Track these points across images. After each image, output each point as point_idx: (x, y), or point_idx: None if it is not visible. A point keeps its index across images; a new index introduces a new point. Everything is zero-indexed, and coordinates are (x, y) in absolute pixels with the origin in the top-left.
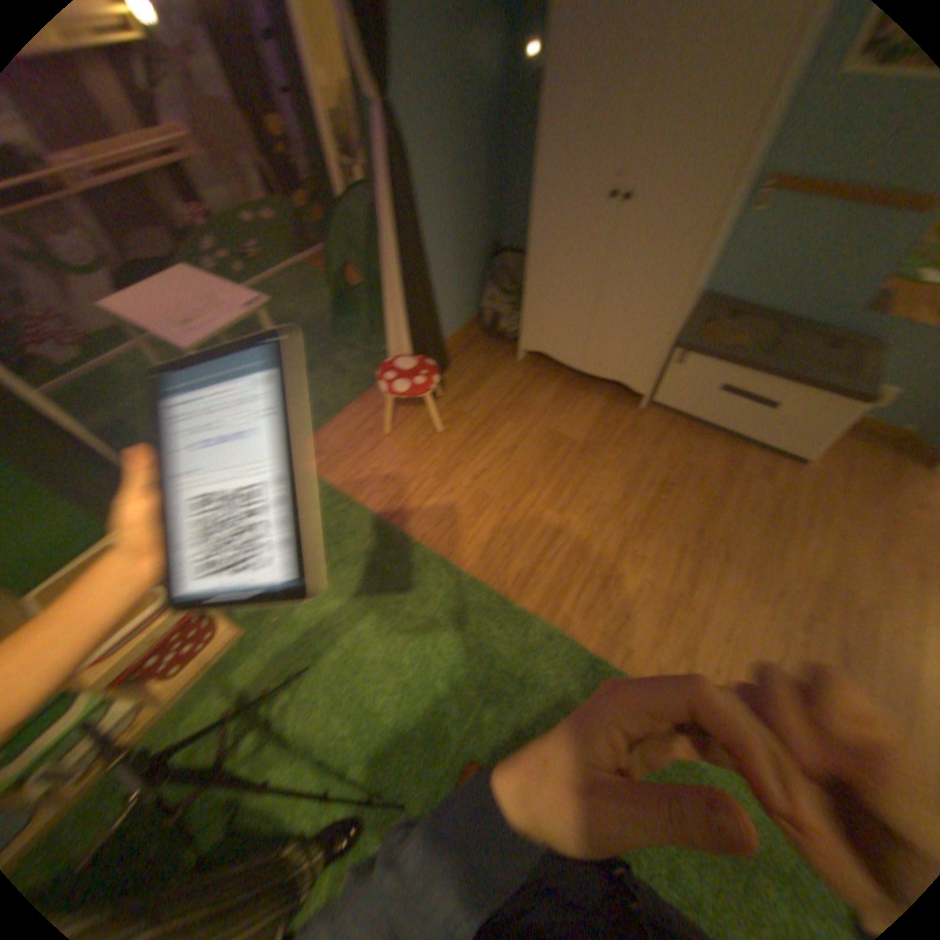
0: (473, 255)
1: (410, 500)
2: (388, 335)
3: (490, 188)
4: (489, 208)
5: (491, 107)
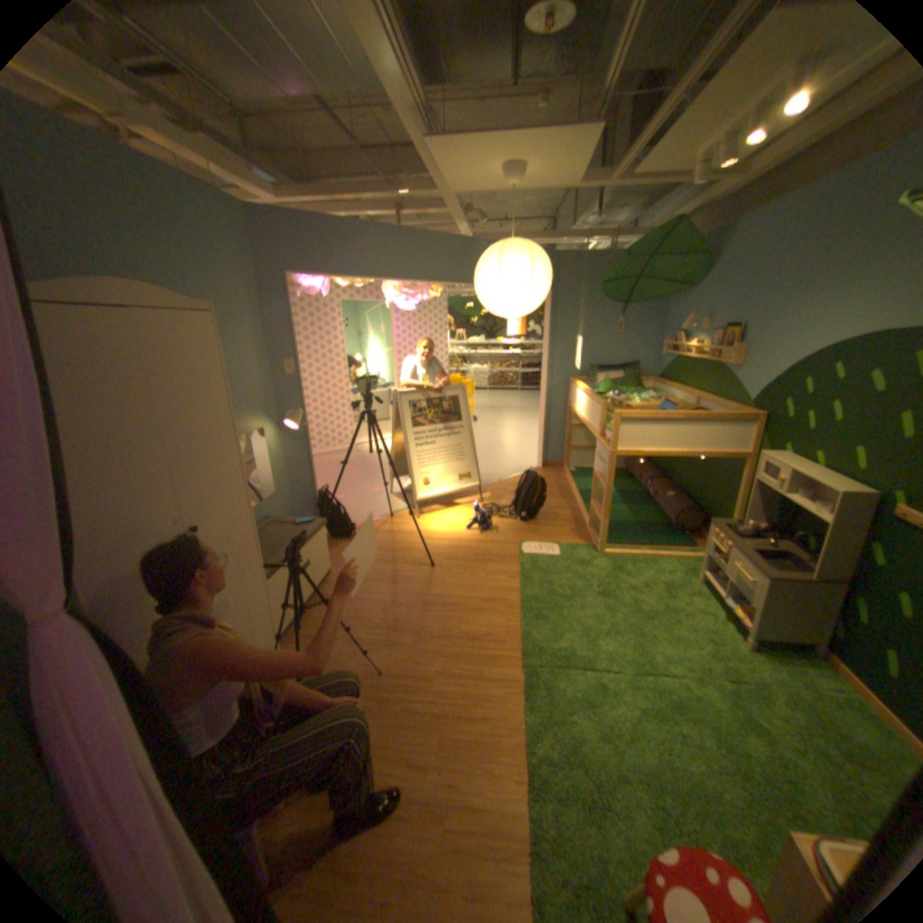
0: None
1: (488, 834)
2: None
3: None
4: None
5: None
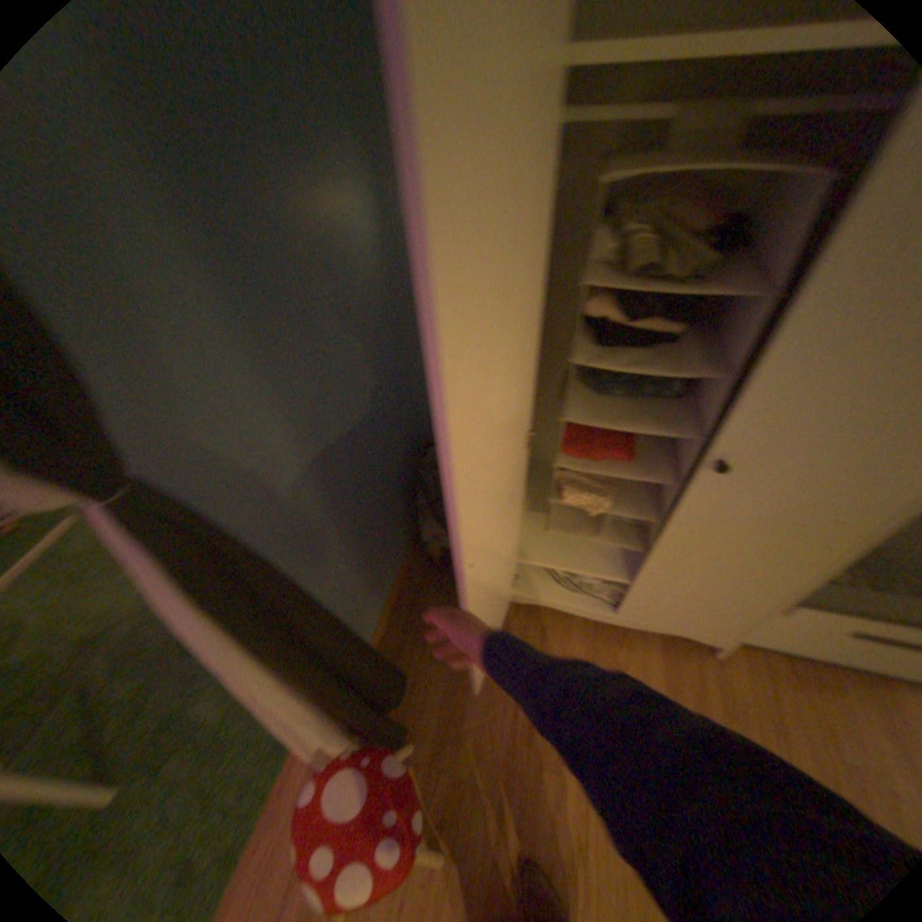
0: (390, 485)
1: None
2: (288, 738)
3: (392, 392)
4: (397, 414)
5: (369, 292)
